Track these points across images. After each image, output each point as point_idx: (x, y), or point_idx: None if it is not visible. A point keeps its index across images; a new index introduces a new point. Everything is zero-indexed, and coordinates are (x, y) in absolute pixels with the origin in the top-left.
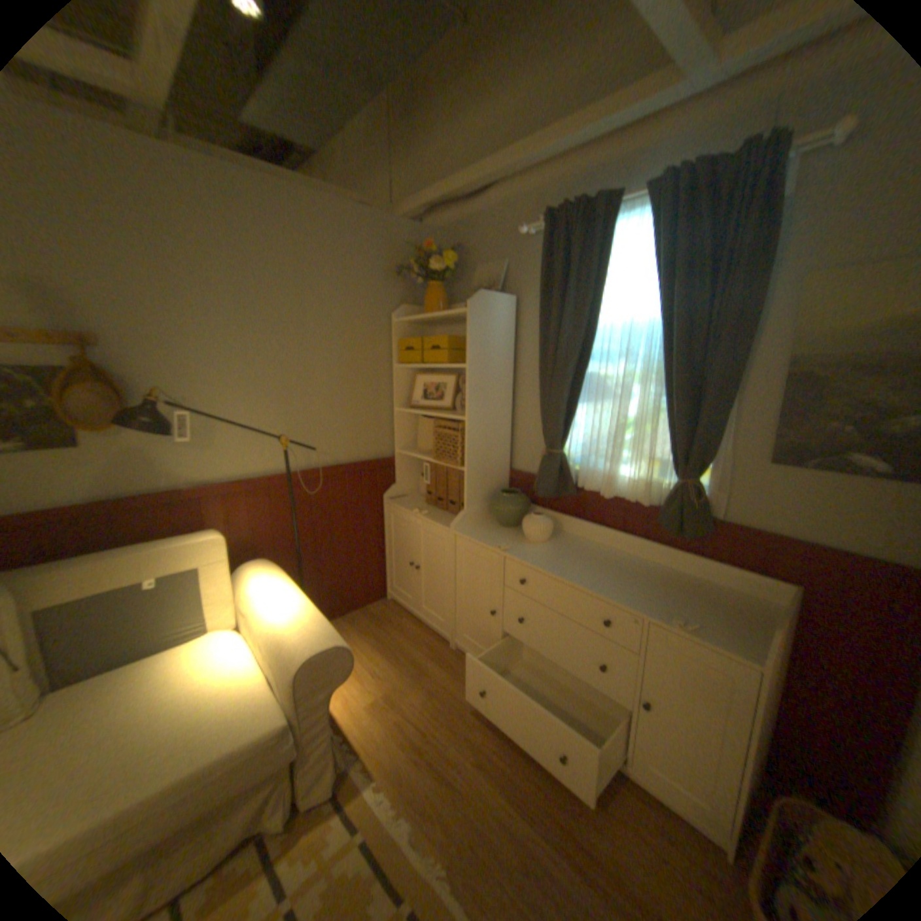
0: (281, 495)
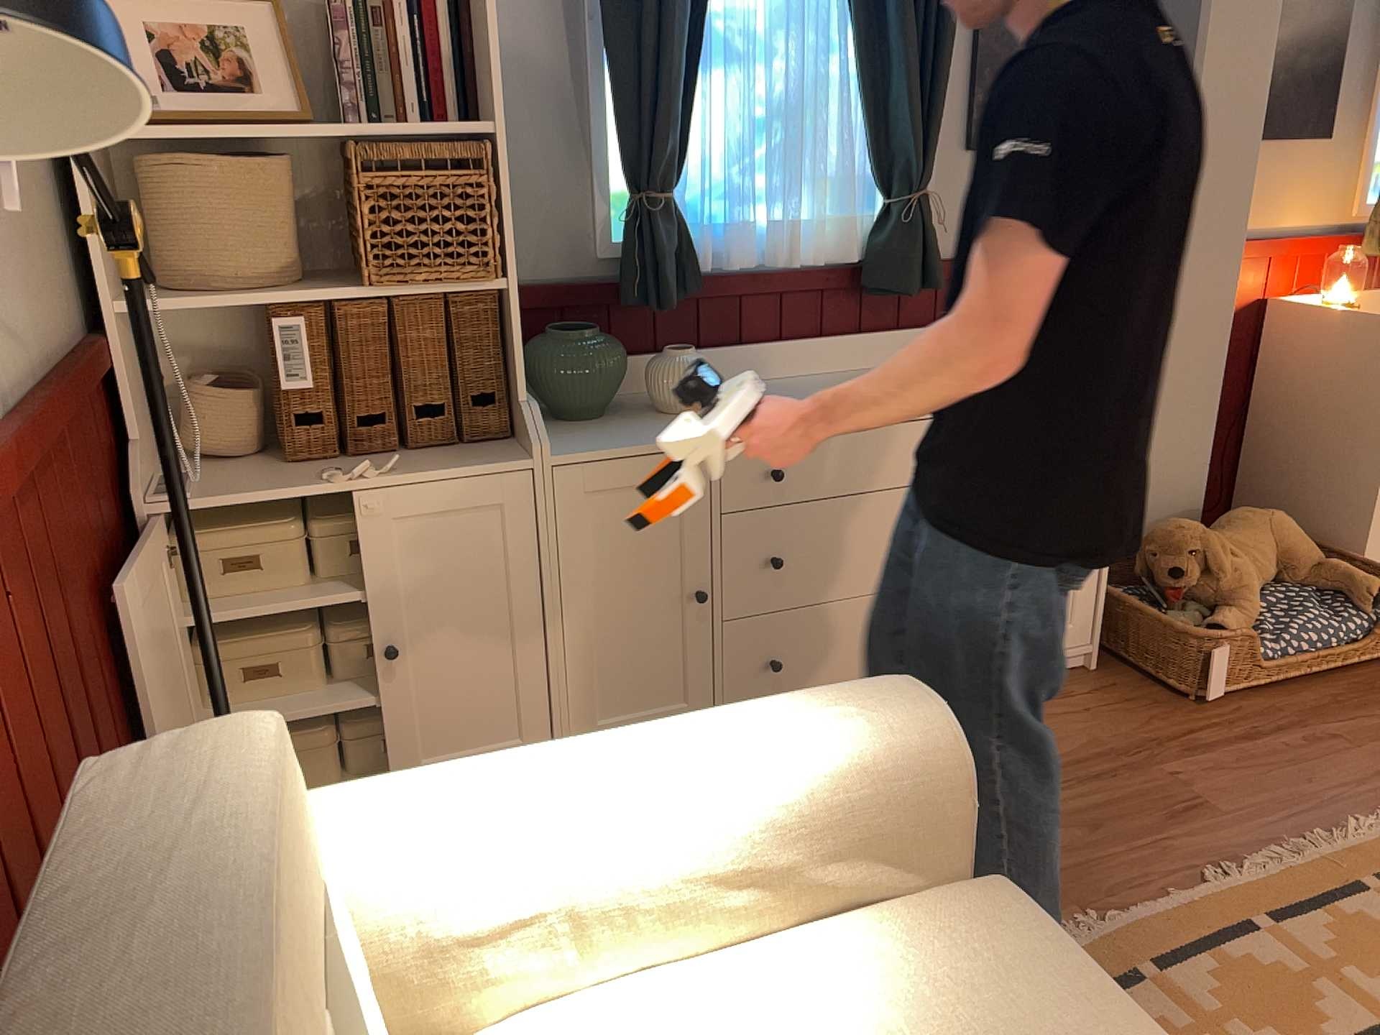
0: (1, 558)
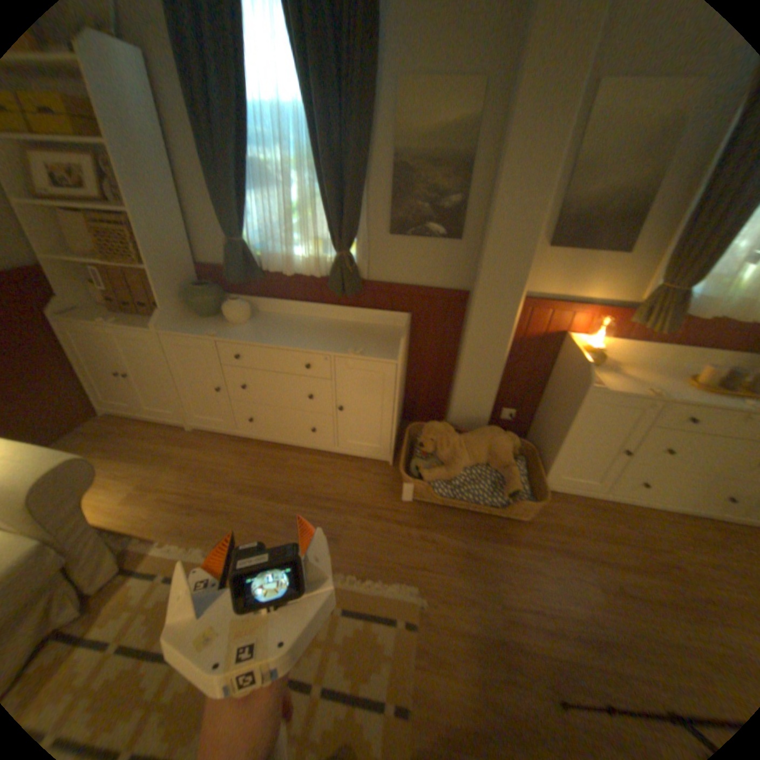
0: None
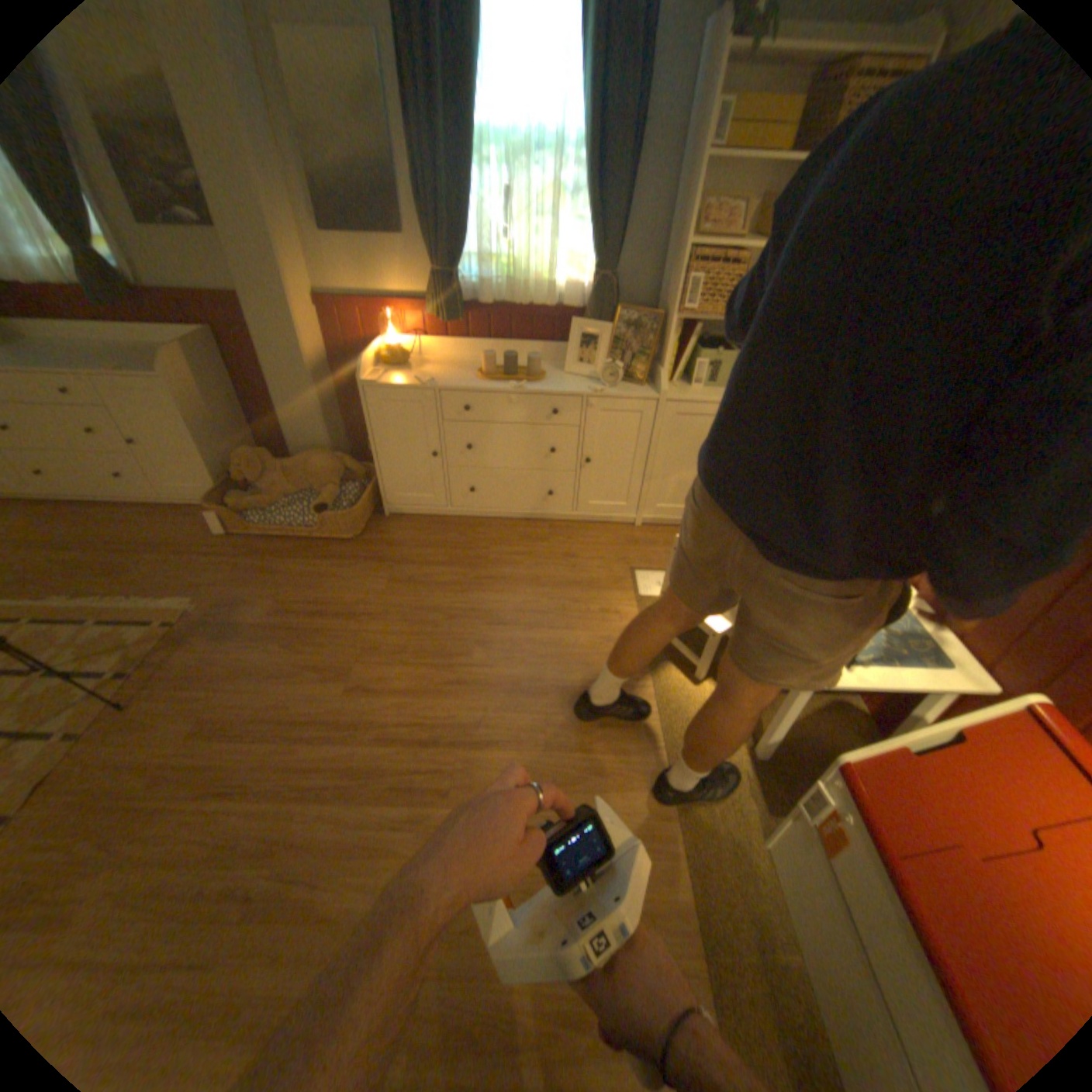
0: None
